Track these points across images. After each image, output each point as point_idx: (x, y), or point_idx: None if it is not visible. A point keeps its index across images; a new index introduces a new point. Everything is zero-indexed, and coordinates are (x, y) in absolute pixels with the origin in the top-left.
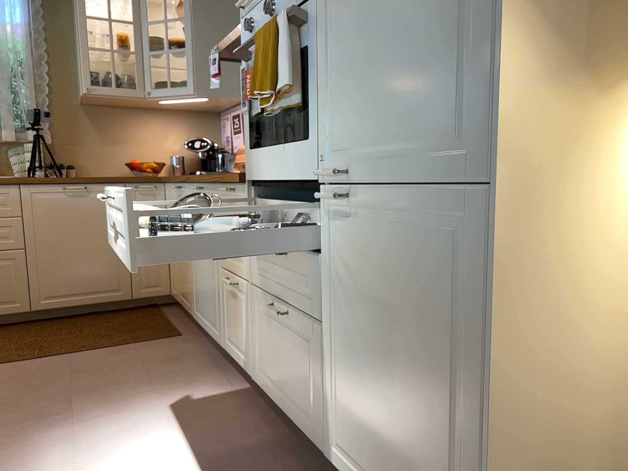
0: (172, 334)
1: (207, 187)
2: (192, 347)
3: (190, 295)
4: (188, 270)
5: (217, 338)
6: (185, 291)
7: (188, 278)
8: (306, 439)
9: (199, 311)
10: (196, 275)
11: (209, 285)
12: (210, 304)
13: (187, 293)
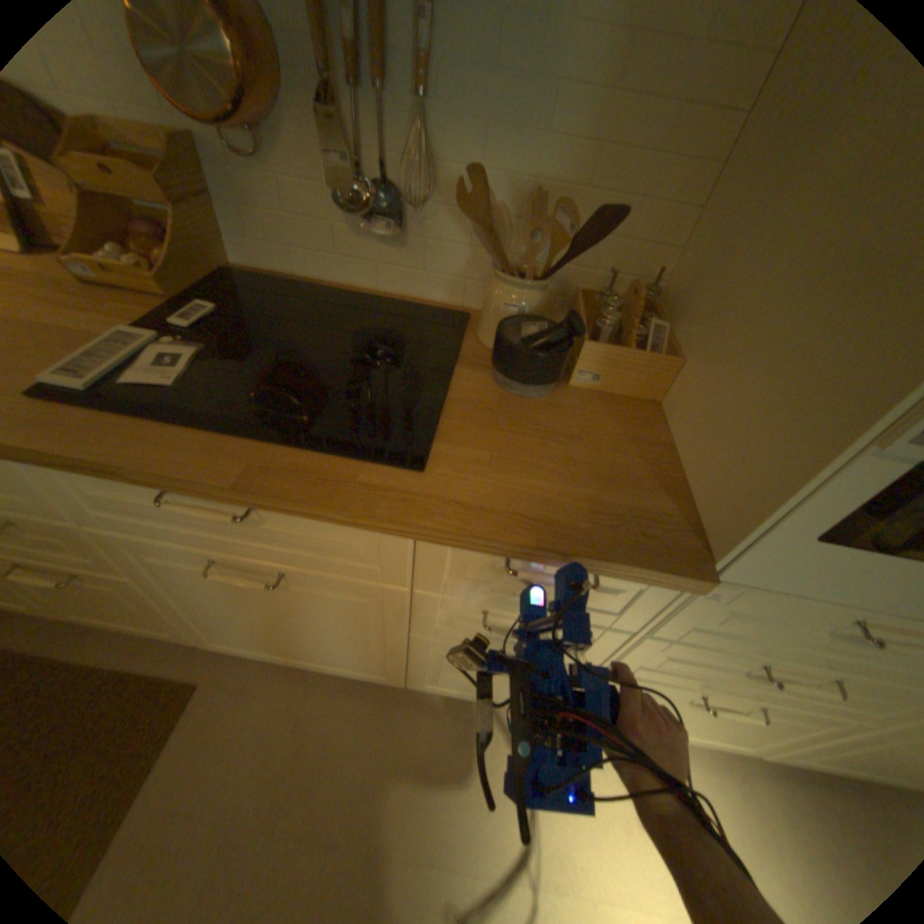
0: (168, 701)
1: (309, 516)
2: (264, 695)
3: (158, 626)
4: (128, 600)
5: (368, 679)
6: (115, 618)
7: (130, 608)
8: (713, 748)
9: (239, 648)
10: (204, 616)
11: (320, 638)
12: (325, 653)
13: (135, 622)
